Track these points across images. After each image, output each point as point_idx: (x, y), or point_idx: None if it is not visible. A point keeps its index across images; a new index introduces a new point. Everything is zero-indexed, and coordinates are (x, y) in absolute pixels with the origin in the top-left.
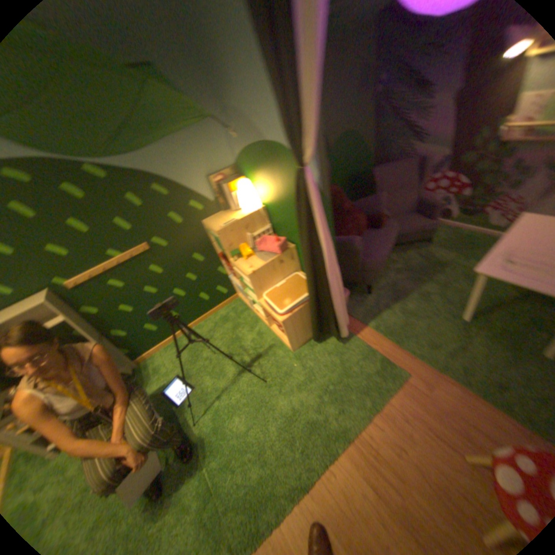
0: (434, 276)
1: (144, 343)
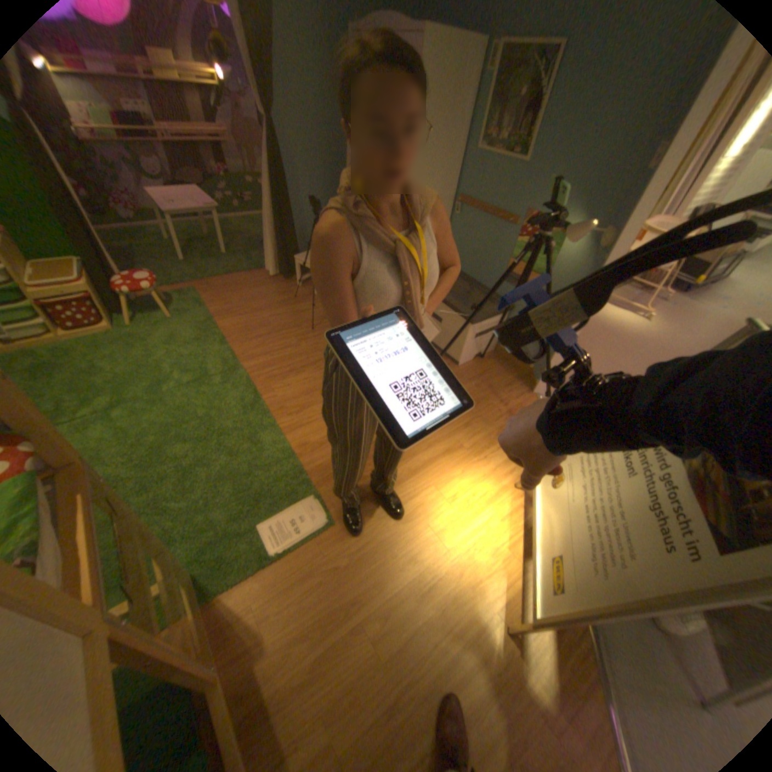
0: (131, 254)
1: None
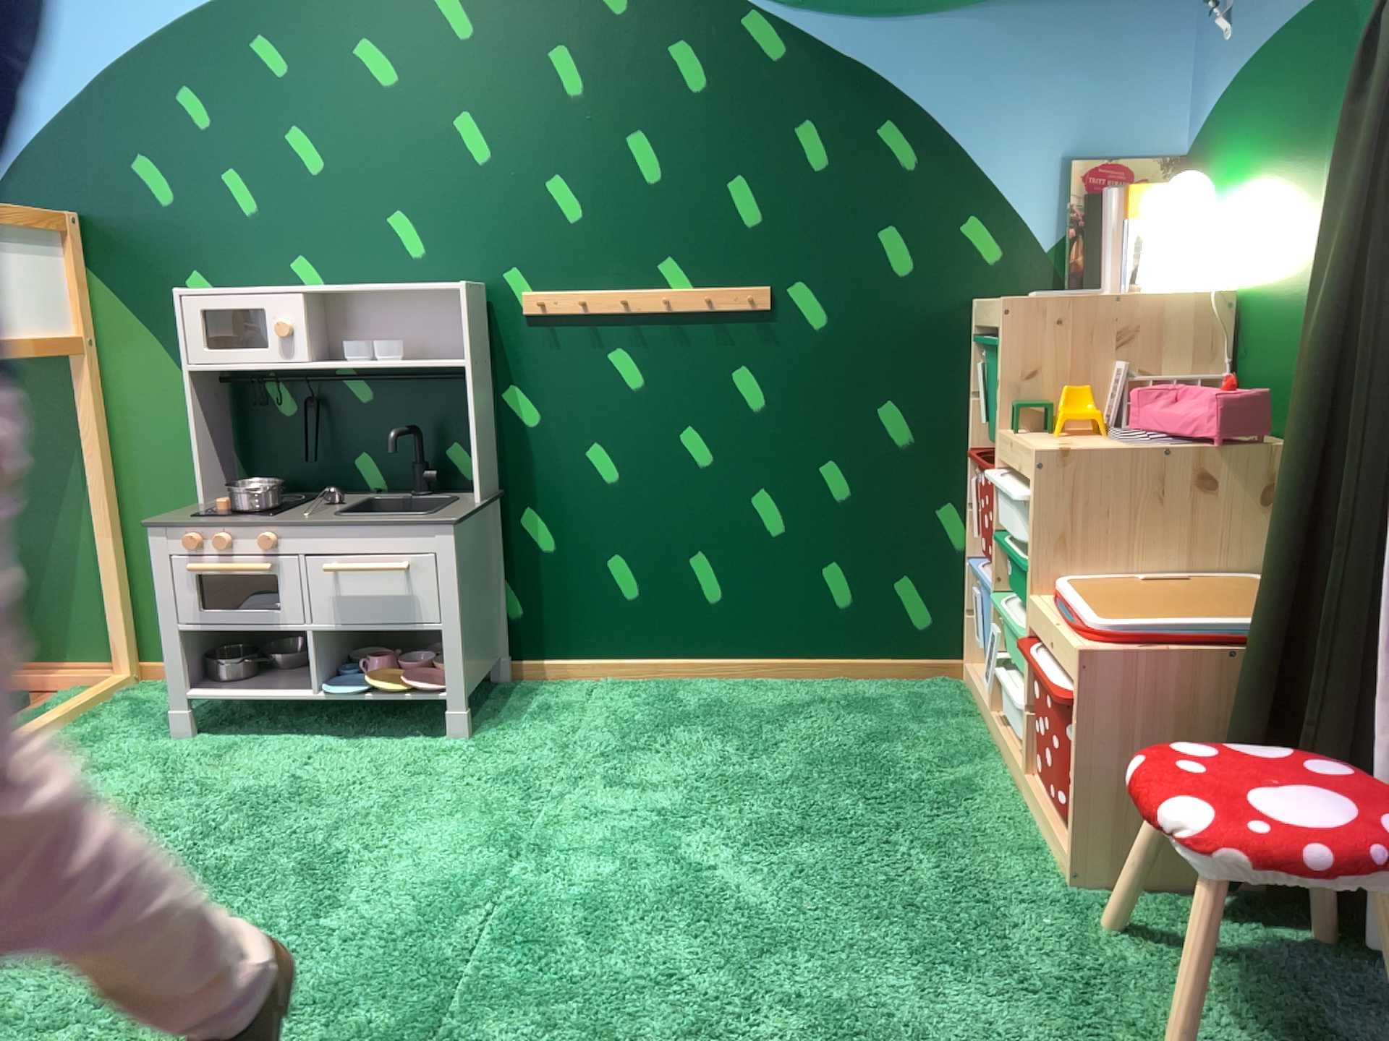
0: None
1: (575, 620)
